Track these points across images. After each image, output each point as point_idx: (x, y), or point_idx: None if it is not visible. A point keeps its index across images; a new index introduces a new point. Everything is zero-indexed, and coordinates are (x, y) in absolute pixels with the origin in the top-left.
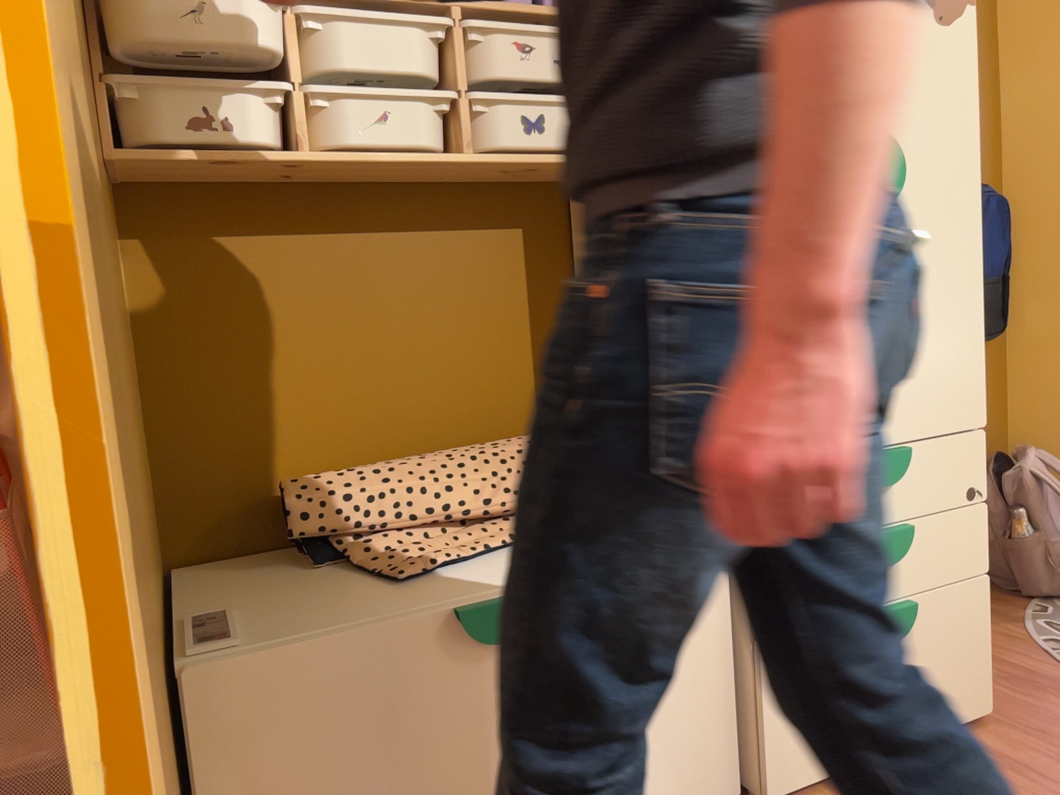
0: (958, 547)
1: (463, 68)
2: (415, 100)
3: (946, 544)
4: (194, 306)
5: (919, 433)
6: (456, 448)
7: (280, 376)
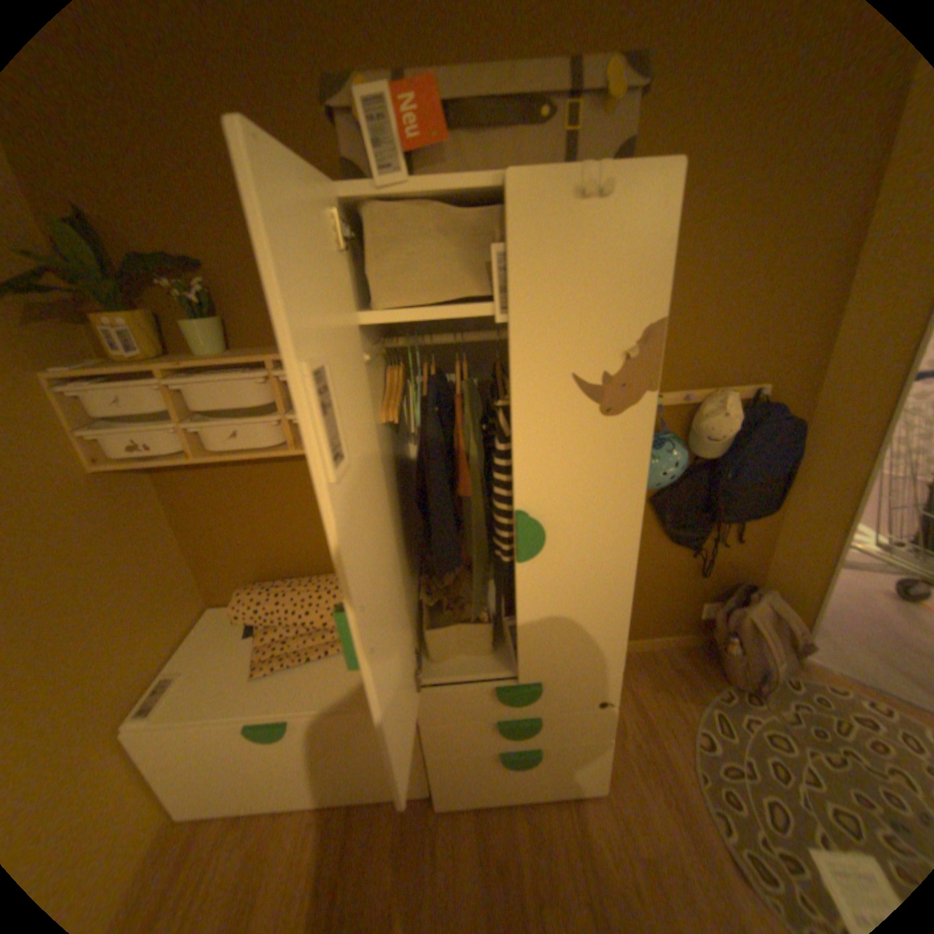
0: (586, 729)
1: (279, 400)
2: (249, 424)
3: (575, 727)
4: (190, 502)
5: (554, 677)
6: (330, 576)
7: (241, 533)
